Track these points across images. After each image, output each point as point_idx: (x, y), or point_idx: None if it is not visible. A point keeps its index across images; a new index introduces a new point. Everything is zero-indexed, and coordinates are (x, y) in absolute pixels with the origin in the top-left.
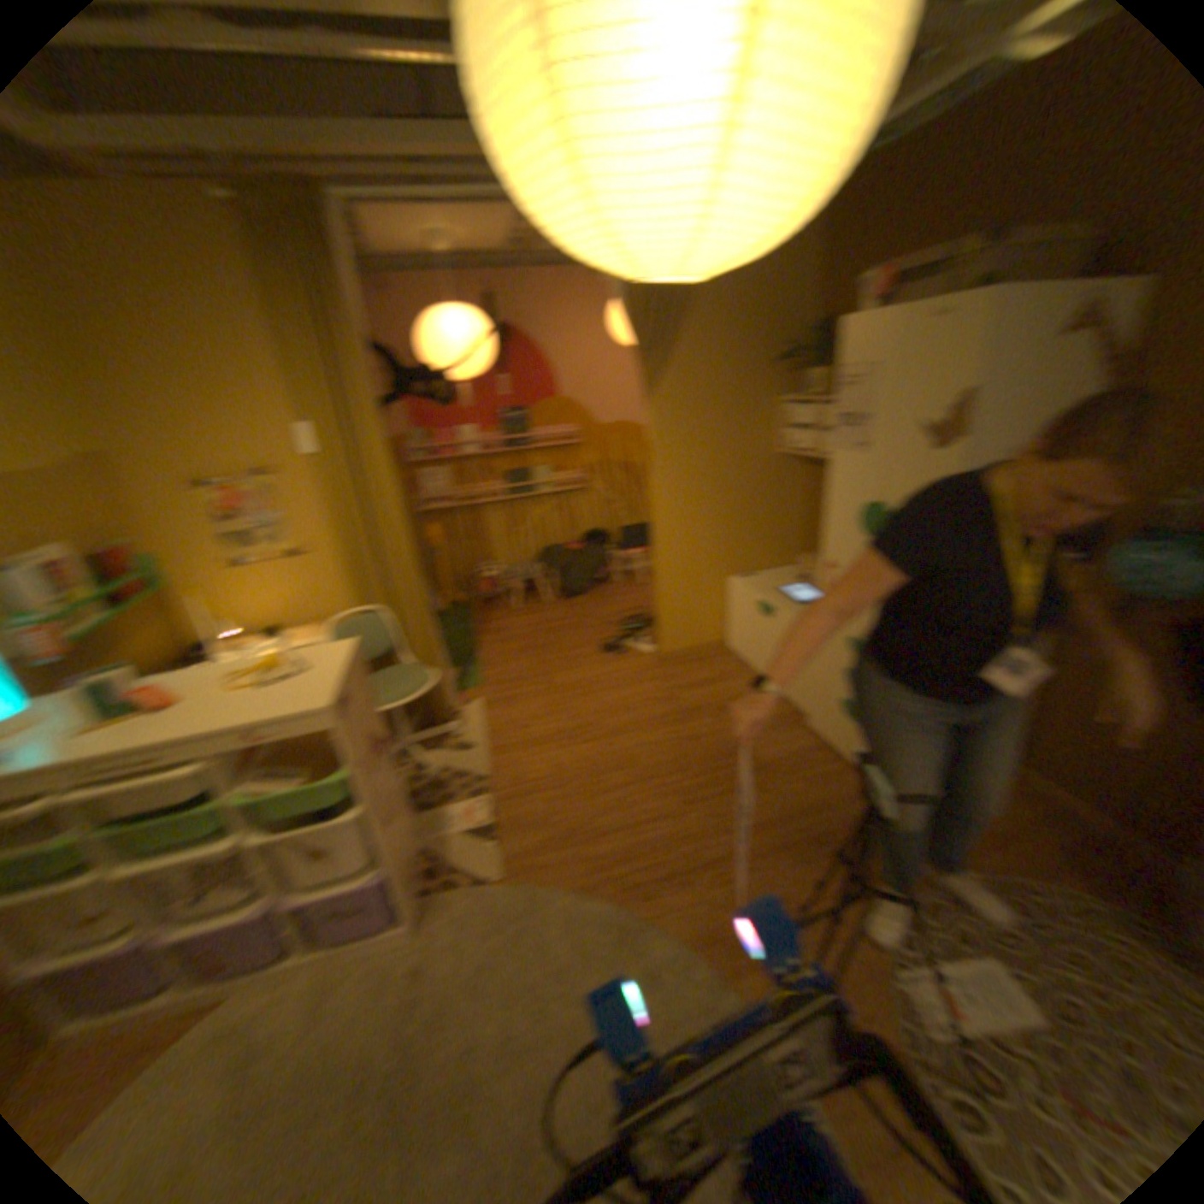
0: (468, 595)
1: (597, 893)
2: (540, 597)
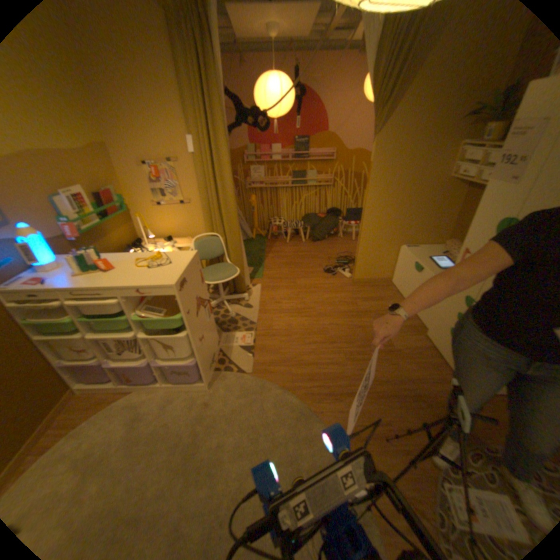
0: (268, 232)
1: (296, 392)
2: (302, 238)
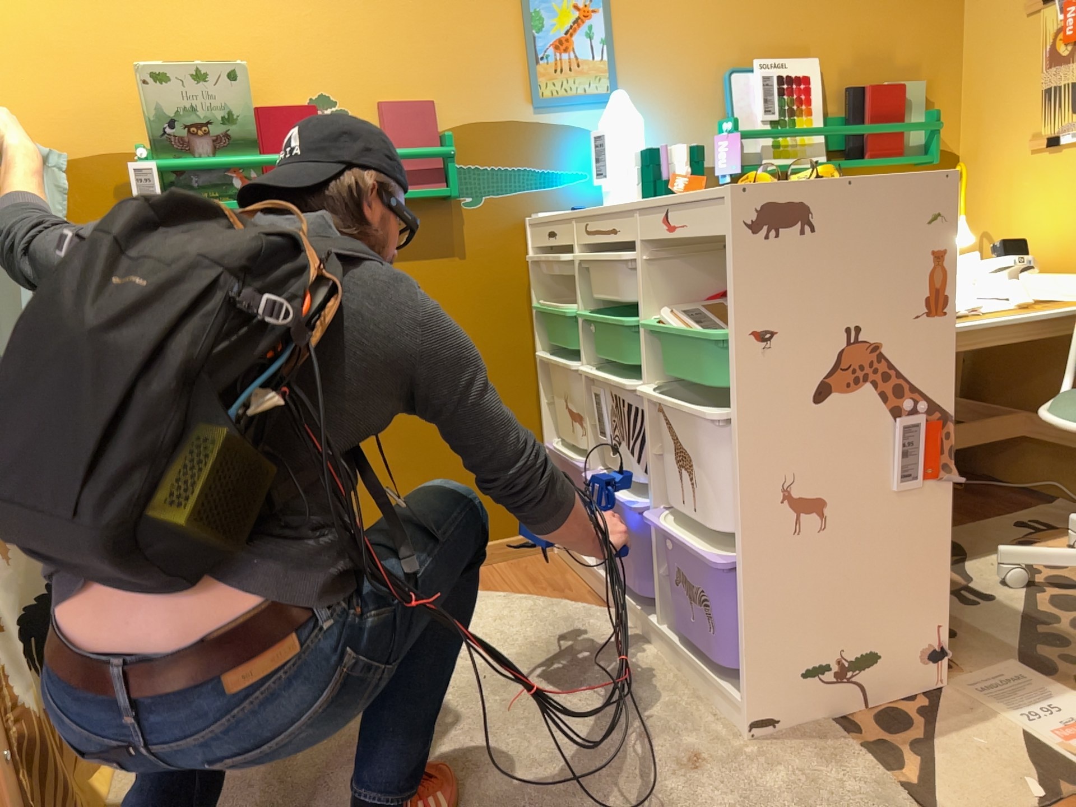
0: None
1: None
2: None
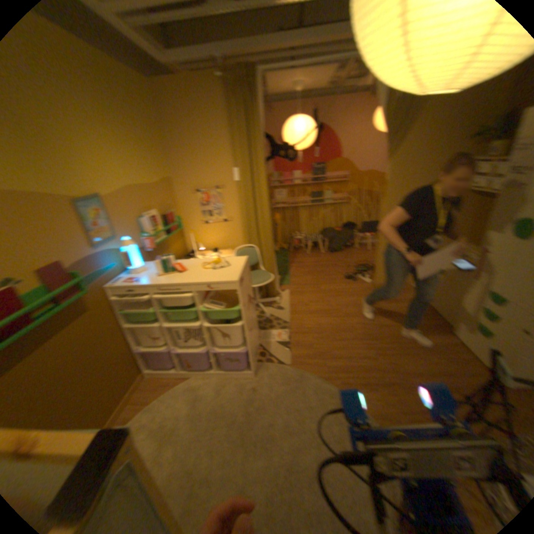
0: (289, 245)
1: (332, 381)
2: (320, 250)
